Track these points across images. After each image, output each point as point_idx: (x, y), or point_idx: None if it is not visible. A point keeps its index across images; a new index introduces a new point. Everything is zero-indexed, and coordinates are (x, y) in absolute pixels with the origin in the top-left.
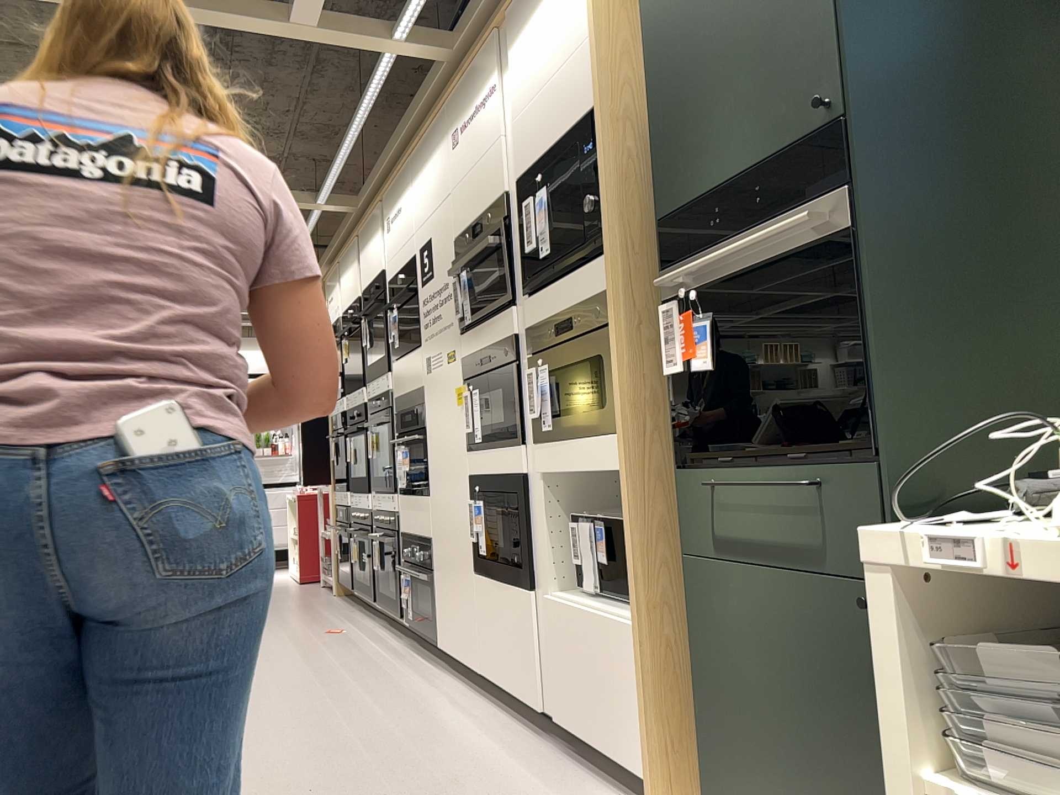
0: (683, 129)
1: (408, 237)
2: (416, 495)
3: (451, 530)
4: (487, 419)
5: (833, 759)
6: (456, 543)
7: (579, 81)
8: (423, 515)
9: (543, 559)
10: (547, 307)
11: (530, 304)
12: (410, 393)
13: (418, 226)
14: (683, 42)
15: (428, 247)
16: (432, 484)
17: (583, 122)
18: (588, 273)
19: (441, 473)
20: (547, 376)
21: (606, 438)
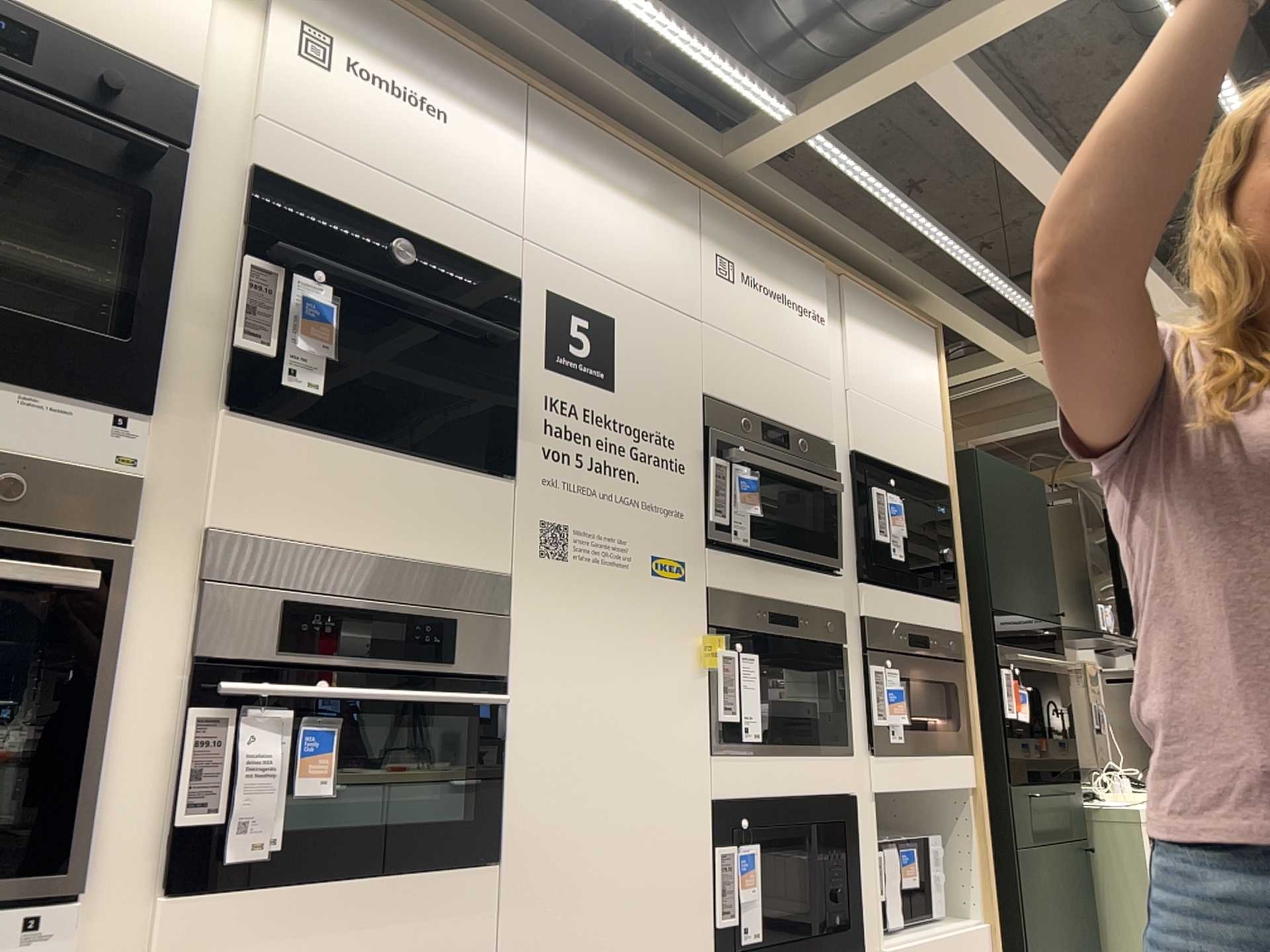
0: (1001, 564)
1: (485, 211)
2: (382, 873)
3: (628, 928)
4: (767, 706)
5: (1074, 943)
6: (649, 951)
7: (930, 447)
8: (444, 929)
9: (869, 904)
10: (894, 609)
11: (870, 591)
12: (351, 554)
13: (550, 243)
14: (999, 513)
15: (600, 325)
16: (532, 830)
17: (928, 479)
18: (940, 606)
19: (593, 799)
20: (903, 682)
21: (955, 756)
